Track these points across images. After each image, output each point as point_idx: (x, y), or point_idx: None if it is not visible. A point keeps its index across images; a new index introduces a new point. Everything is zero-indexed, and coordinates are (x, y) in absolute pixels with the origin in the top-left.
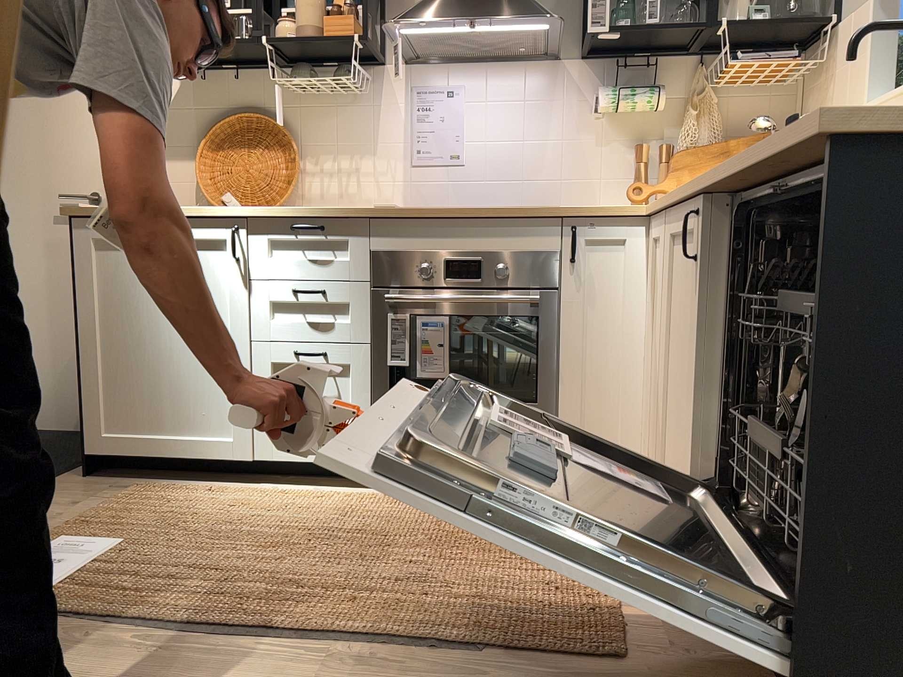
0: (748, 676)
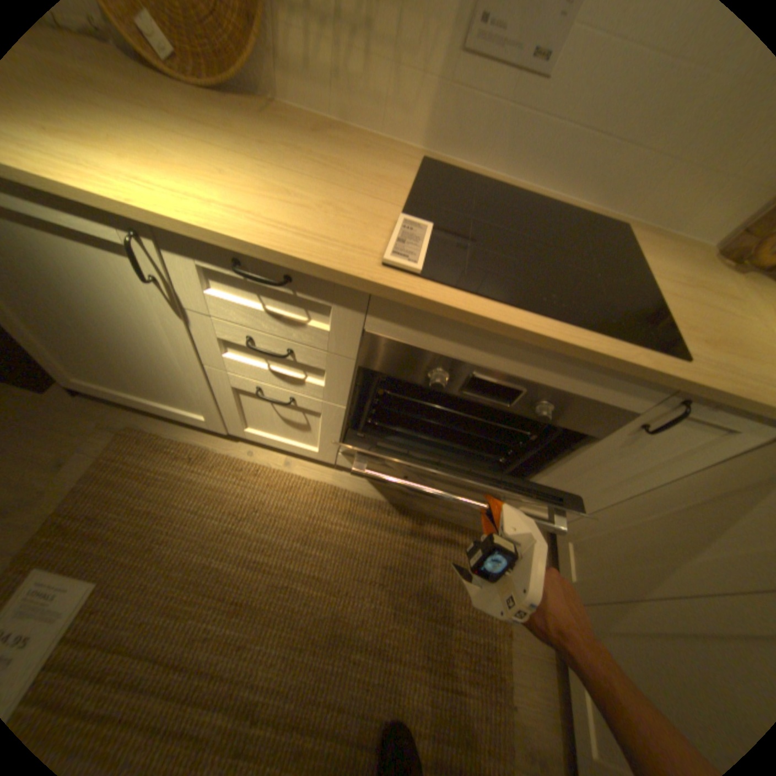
0: None
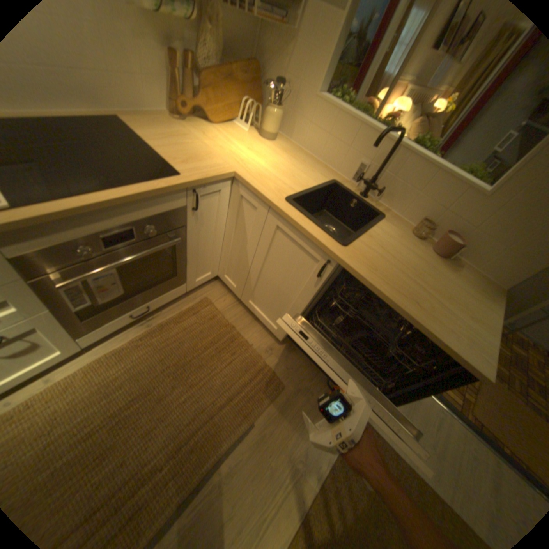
0: (304, 366)
